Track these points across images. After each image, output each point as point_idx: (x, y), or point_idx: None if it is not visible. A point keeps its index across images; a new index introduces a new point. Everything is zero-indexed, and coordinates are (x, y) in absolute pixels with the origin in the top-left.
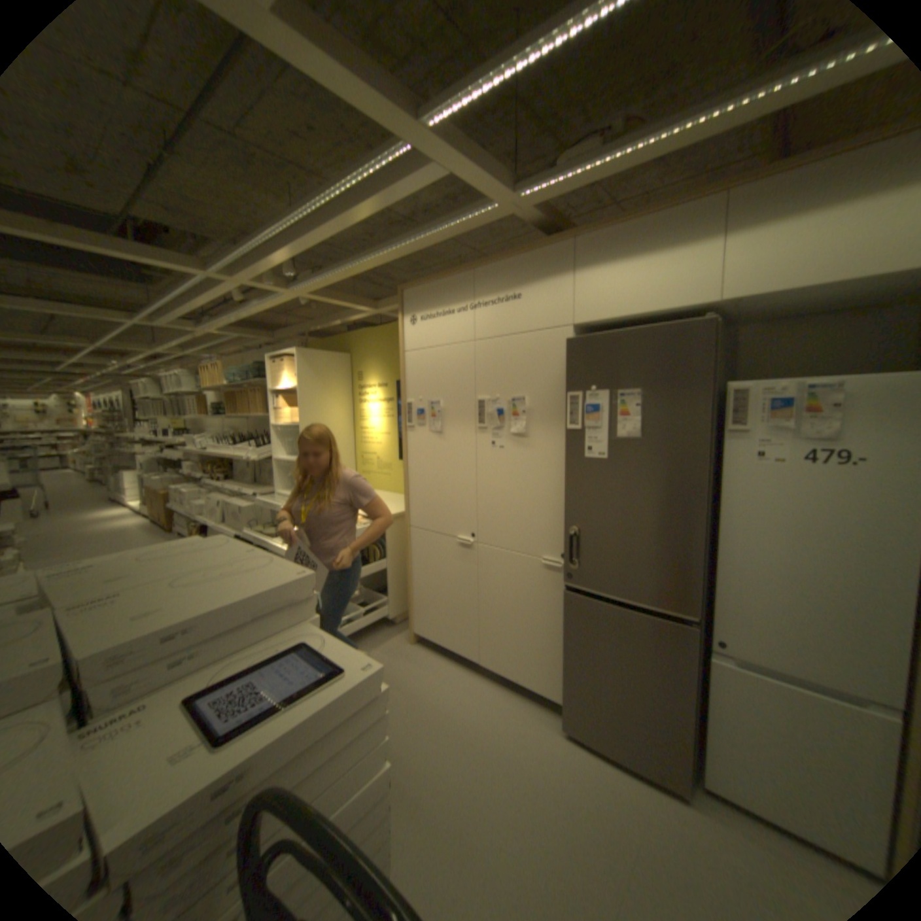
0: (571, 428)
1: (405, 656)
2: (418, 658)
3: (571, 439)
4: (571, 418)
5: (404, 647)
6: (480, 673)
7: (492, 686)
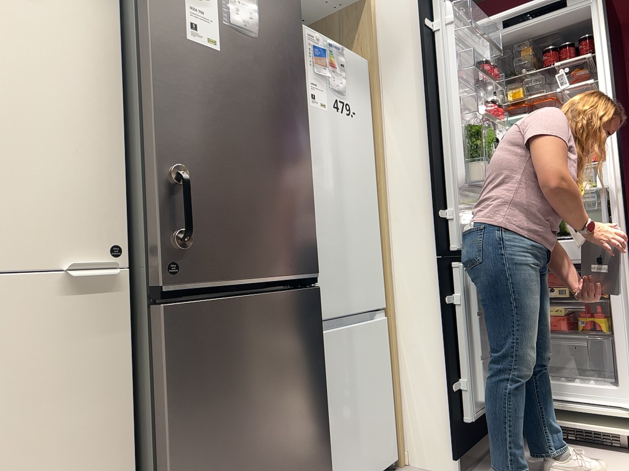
0: None
1: None
2: None
3: None
4: None
5: None
6: None
7: None
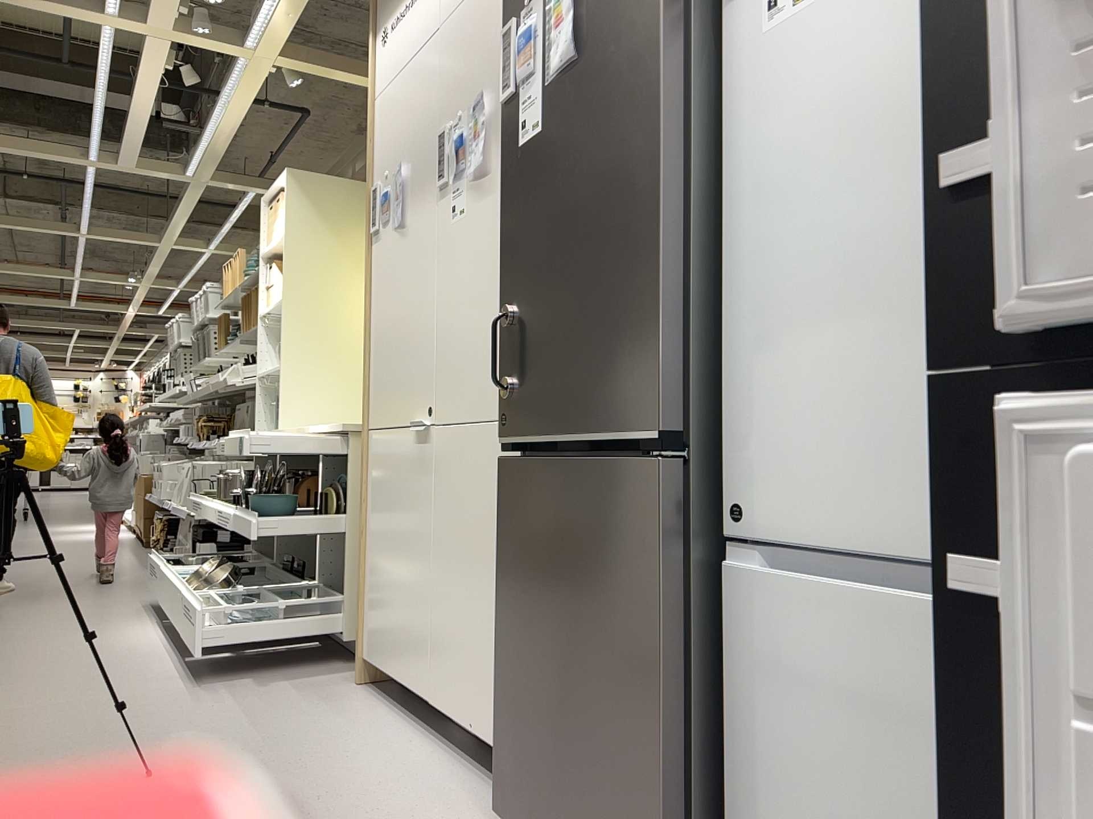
0: (506, 99)
1: (330, 694)
2: (350, 700)
3: (506, 121)
4: (504, 76)
5: (343, 684)
6: (441, 732)
7: (443, 749)
